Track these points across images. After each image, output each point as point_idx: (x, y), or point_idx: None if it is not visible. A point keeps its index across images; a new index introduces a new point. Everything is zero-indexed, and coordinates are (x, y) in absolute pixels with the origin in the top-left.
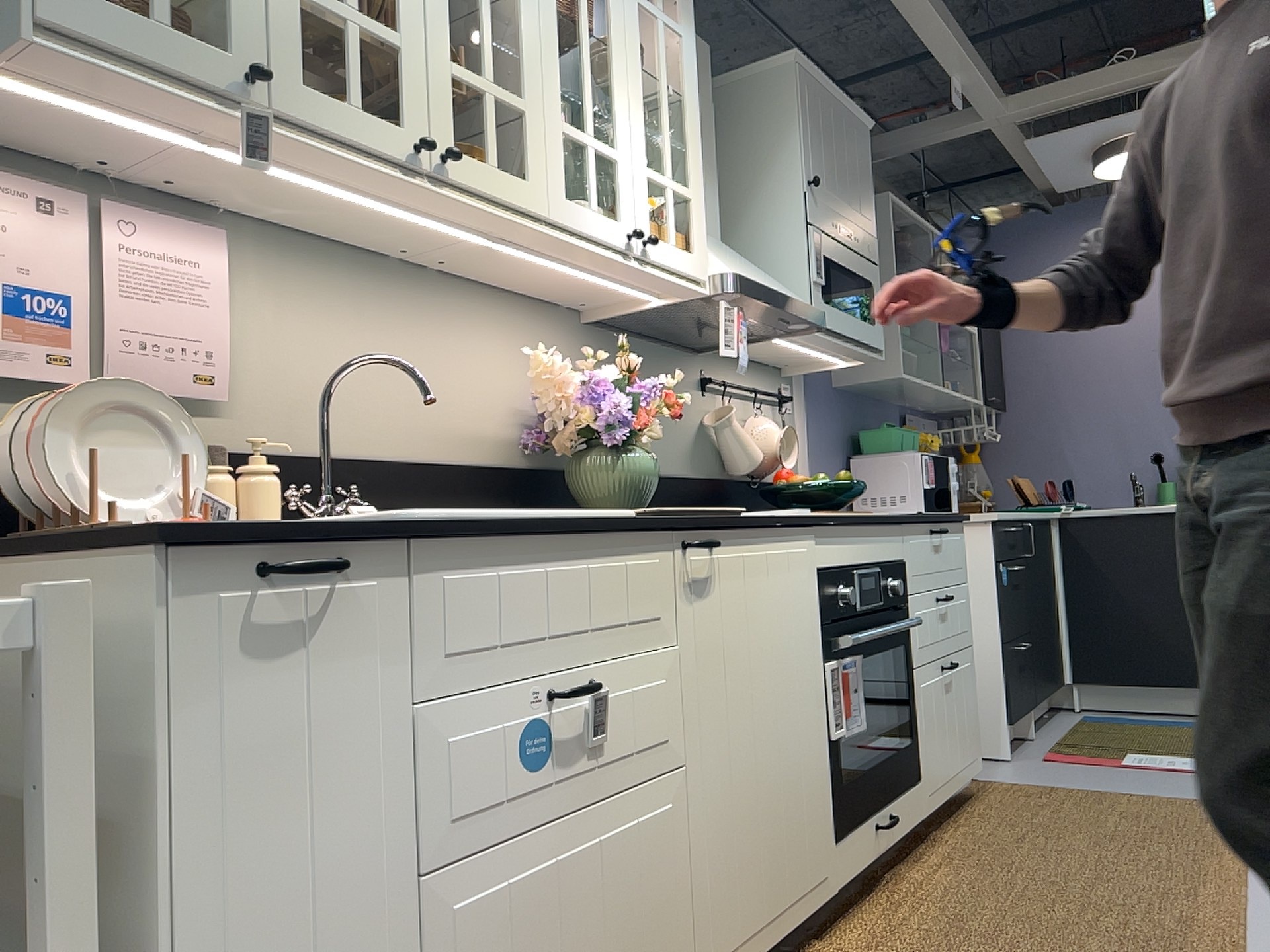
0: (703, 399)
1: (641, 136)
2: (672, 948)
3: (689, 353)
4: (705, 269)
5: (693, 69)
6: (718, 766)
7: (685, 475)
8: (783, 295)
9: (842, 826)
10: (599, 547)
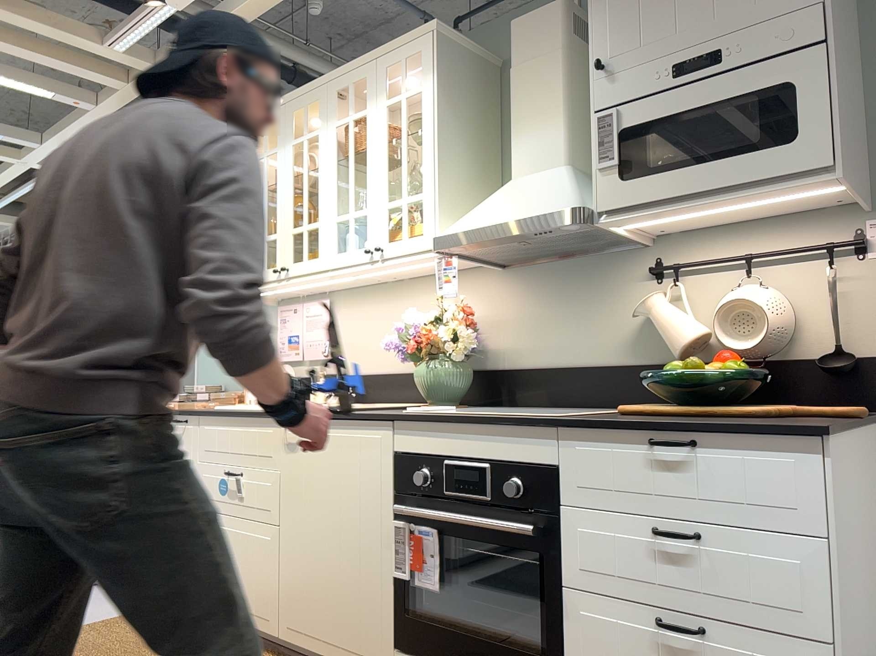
0: (651, 288)
1: (382, 186)
2: (266, 598)
3: (629, 250)
4: (430, 240)
5: (428, 105)
6: (295, 536)
7: (614, 363)
8: (493, 225)
9: (402, 644)
10: (248, 422)
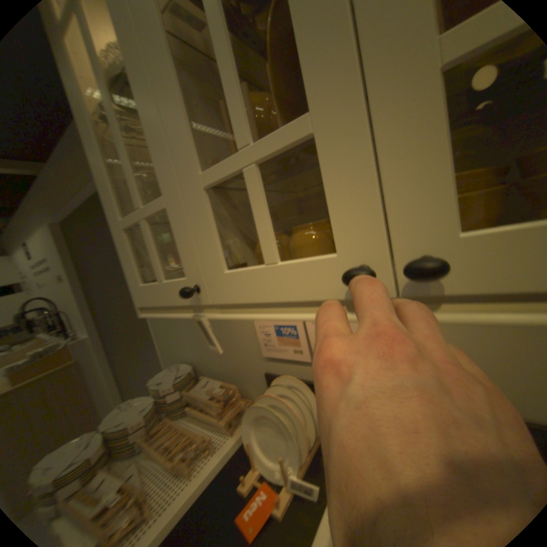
0: None
1: None
2: None
3: None
4: None
5: None
6: None
7: None
8: None
9: None
10: None
